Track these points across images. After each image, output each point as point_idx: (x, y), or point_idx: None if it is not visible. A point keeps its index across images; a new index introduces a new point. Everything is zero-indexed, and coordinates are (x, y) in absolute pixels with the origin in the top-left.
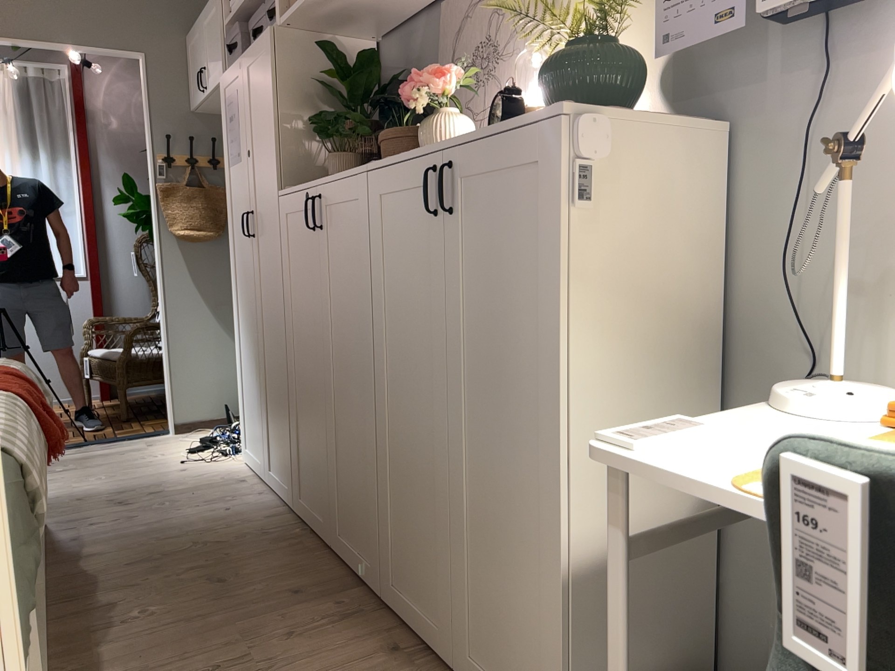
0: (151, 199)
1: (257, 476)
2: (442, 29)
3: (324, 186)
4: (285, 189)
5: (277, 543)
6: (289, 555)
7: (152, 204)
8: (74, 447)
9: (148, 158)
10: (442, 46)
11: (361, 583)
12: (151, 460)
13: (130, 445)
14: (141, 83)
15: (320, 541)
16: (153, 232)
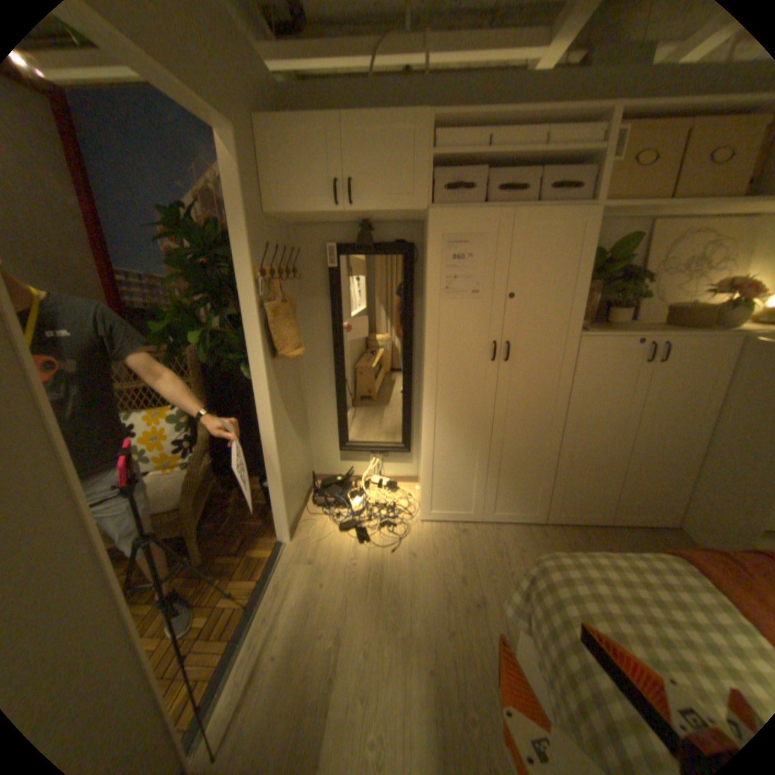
0: (244, 322)
1: (458, 523)
2: (655, 238)
3: (679, 339)
4: (593, 332)
5: (591, 543)
6: (609, 543)
7: (253, 328)
8: (249, 624)
9: (238, 272)
10: (653, 247)
11: (651, 530)
12: (365, 570)
13: (295, 577)
14: (222, 169)
15: (591, 527)
16: (252, 358)
